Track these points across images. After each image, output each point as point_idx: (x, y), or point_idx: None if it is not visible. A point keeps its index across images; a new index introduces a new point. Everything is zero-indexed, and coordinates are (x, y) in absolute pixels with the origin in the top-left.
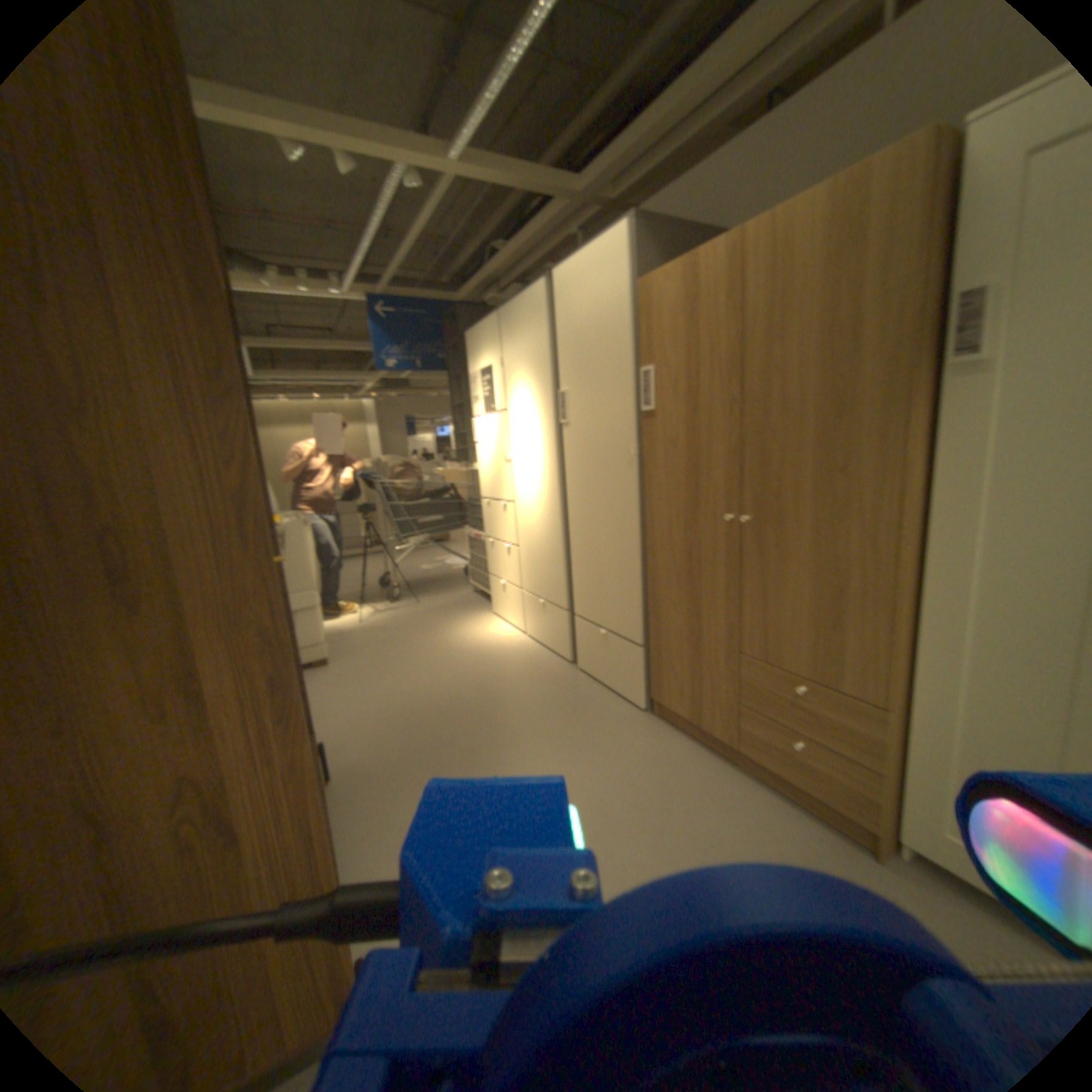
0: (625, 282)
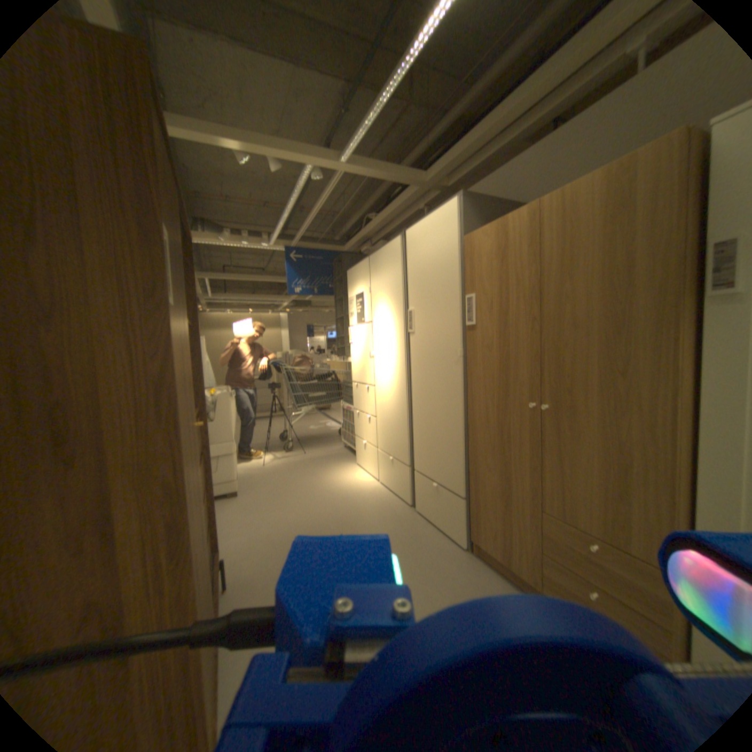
0: (455, 237)
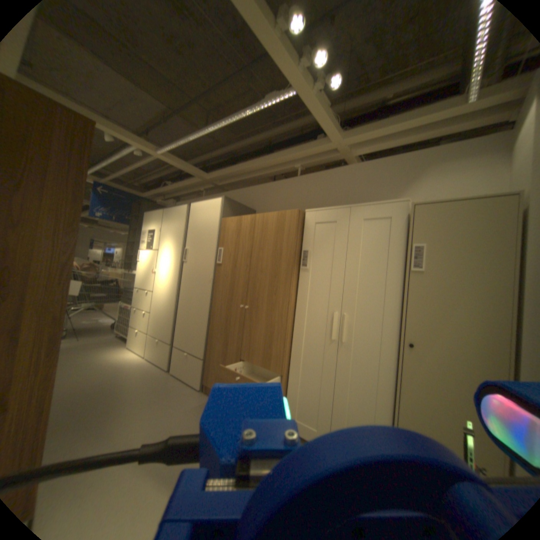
0: (217, 217)
